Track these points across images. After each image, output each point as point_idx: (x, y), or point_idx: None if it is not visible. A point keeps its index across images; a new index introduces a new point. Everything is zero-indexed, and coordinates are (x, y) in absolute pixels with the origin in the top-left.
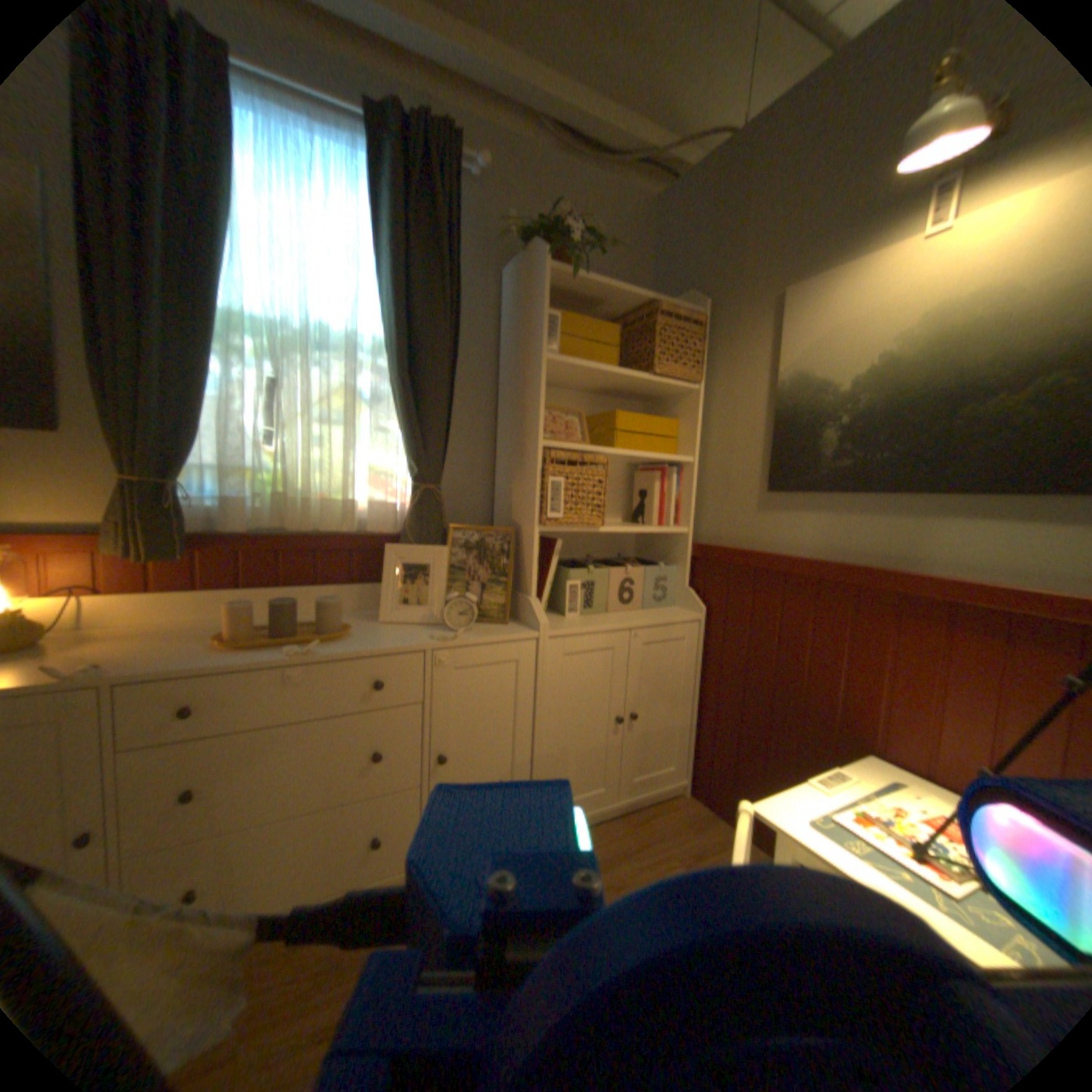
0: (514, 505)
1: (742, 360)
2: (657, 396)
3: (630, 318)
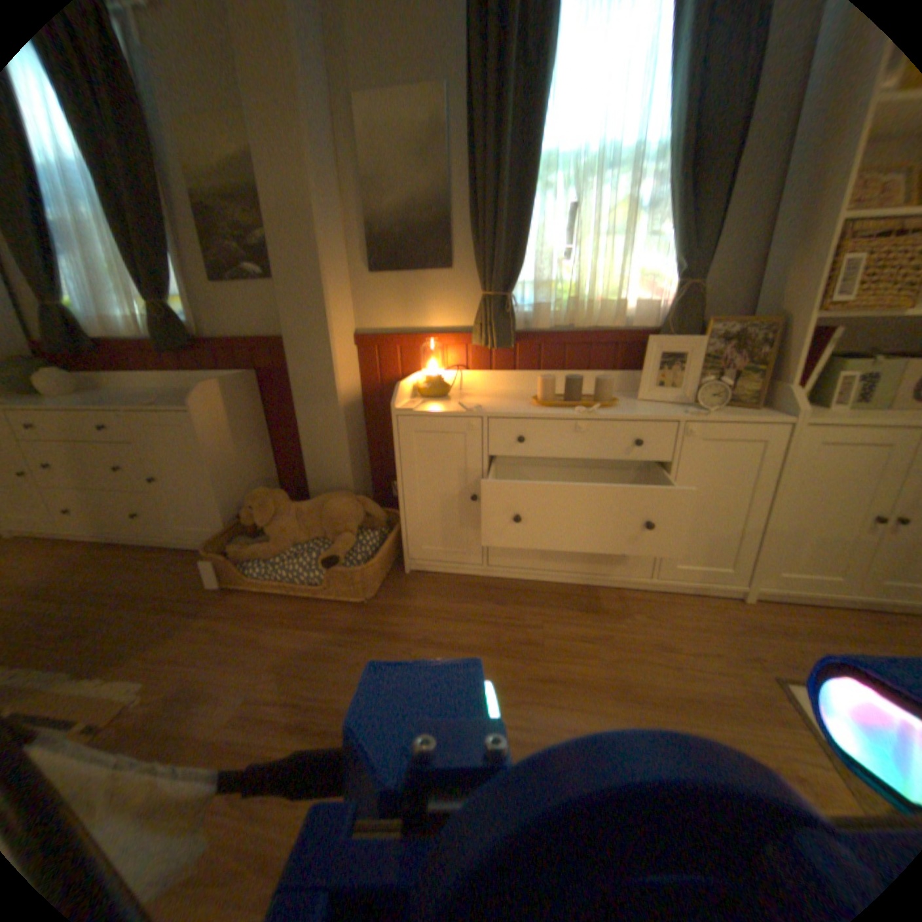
0: (787, 294)
1: None
2: None
3: None
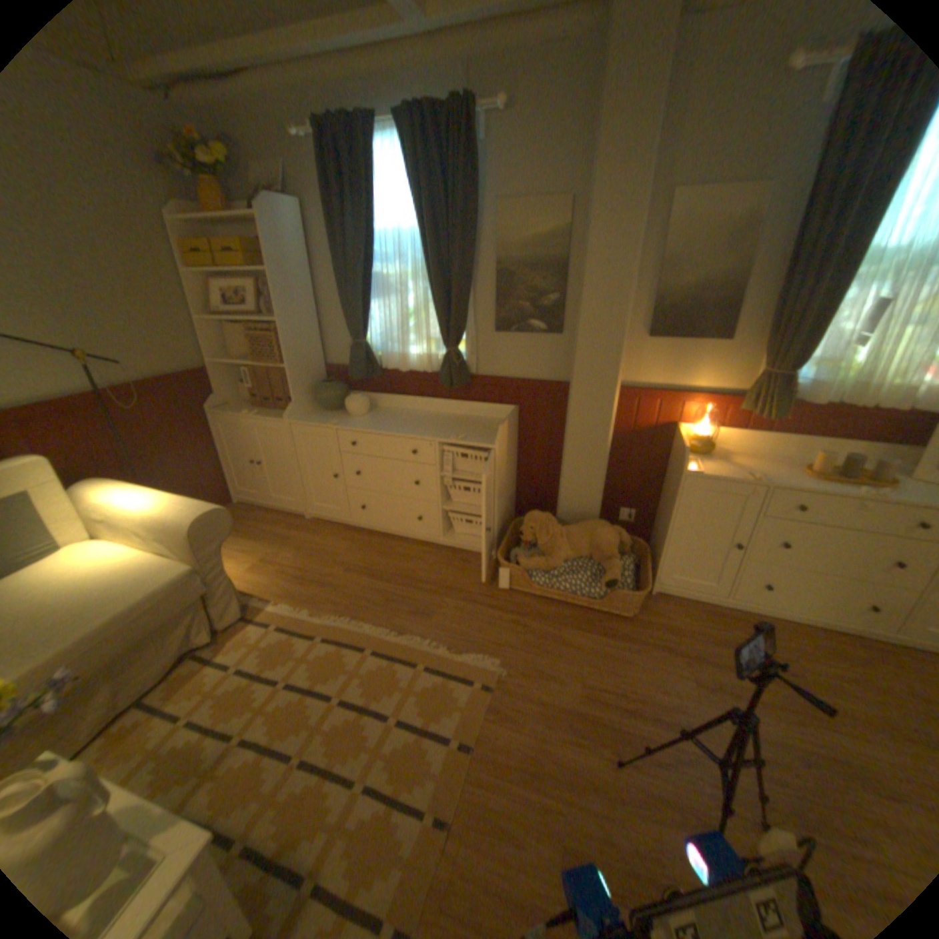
0: None
1: None
2: None
3: None
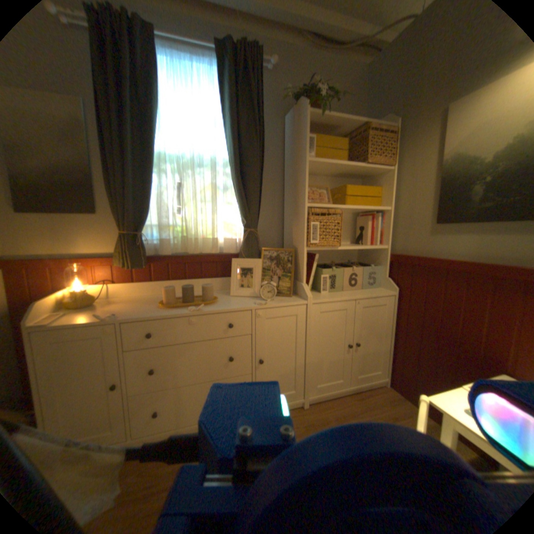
0: (293, 237)
1: (421, 150)
2: (369, 175)
3: (354, 134)
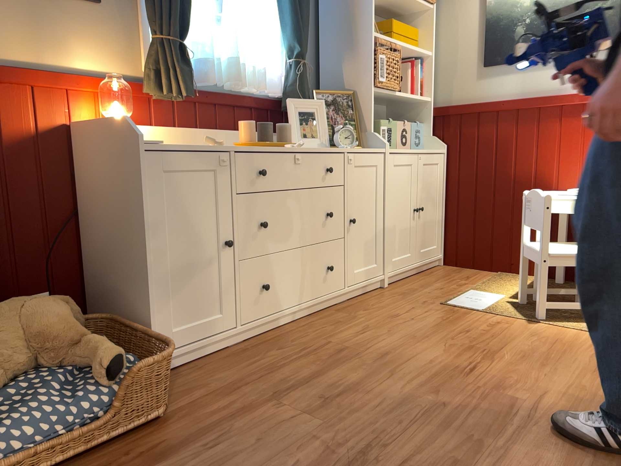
0: (346, 78)
1: None
2: (401, 14)
3: None
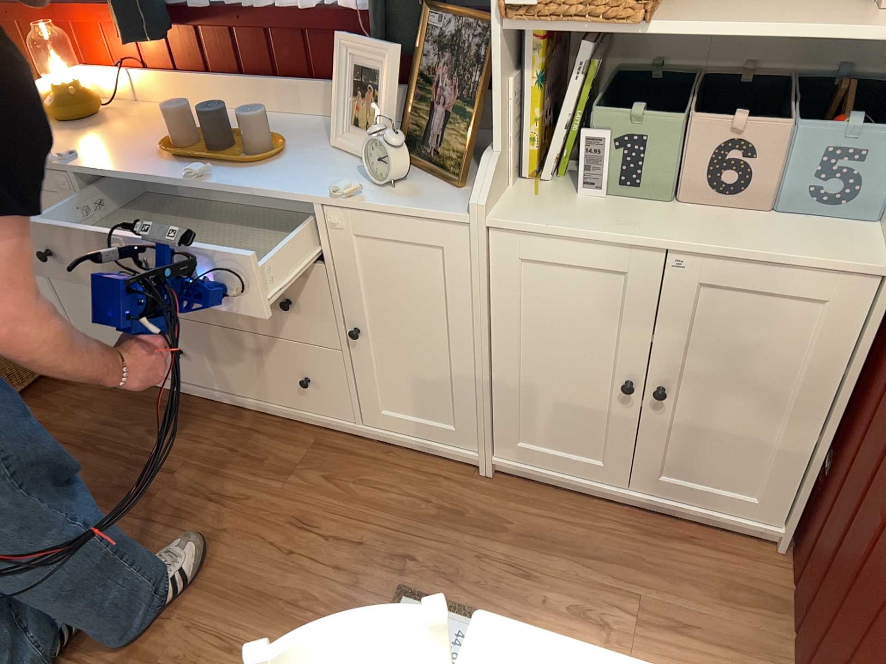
0: None
1: None
2: None
3: None
